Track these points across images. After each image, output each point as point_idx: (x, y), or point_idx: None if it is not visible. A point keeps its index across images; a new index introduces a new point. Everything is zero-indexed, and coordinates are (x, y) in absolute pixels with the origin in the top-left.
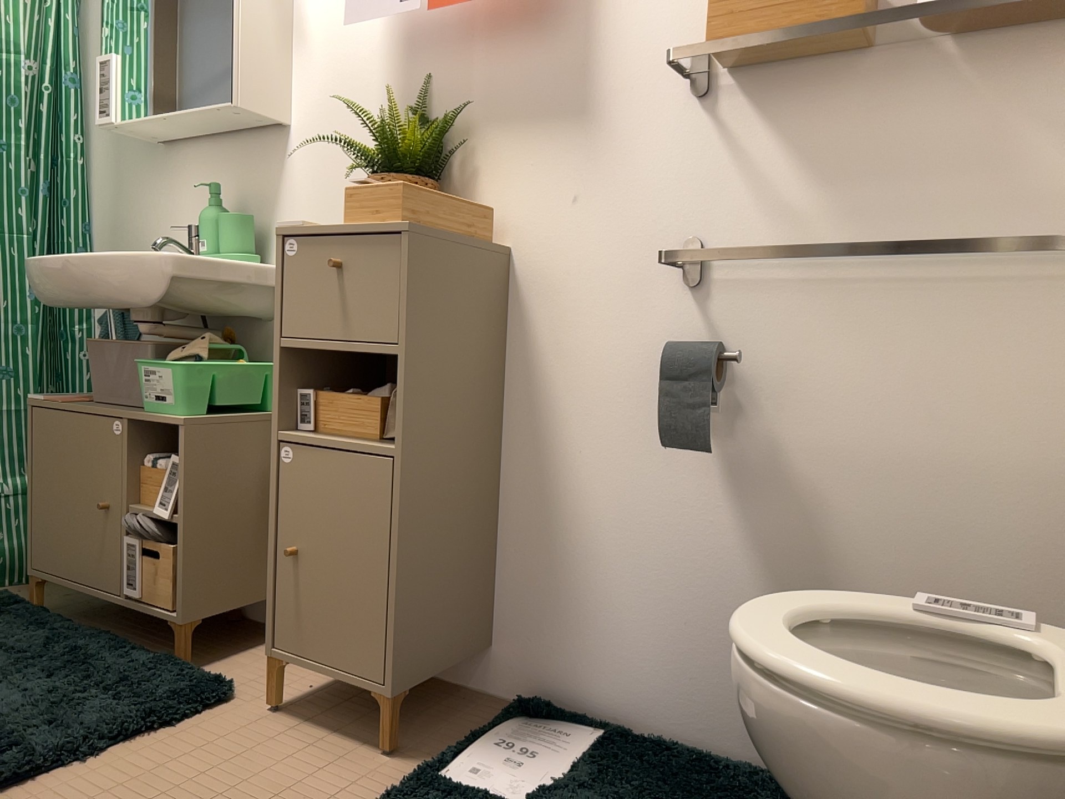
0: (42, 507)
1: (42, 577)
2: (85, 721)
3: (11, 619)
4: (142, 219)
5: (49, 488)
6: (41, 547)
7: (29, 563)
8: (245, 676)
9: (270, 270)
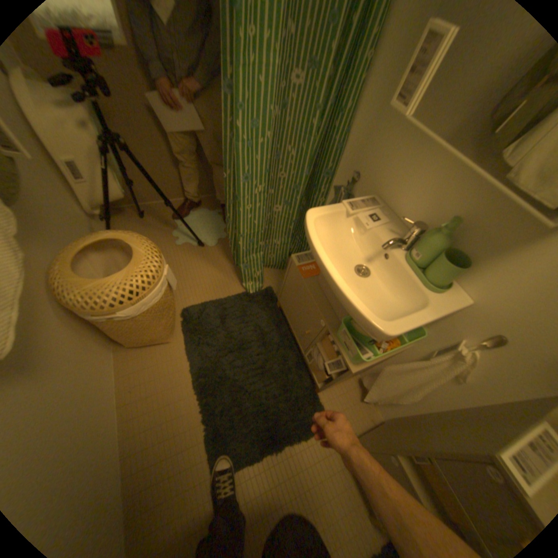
0: (287, 292)
1: (282, 306)
2: (282, 432)
3: (270, 317)
4: (384, 152)
5: (291, 293)
6: (284, 301)
7: (279, 298)
8: (336, 410)
9: (456, 311)
